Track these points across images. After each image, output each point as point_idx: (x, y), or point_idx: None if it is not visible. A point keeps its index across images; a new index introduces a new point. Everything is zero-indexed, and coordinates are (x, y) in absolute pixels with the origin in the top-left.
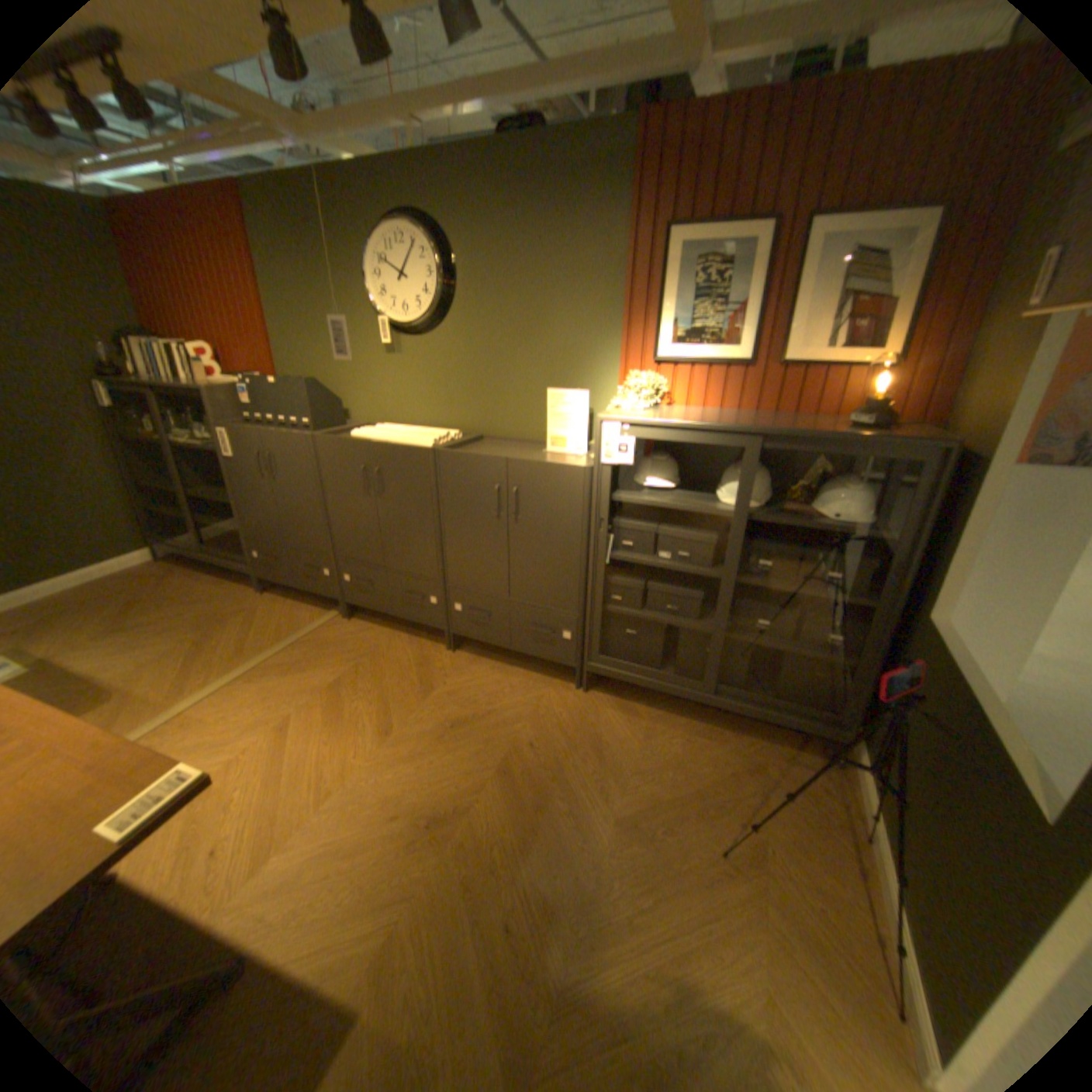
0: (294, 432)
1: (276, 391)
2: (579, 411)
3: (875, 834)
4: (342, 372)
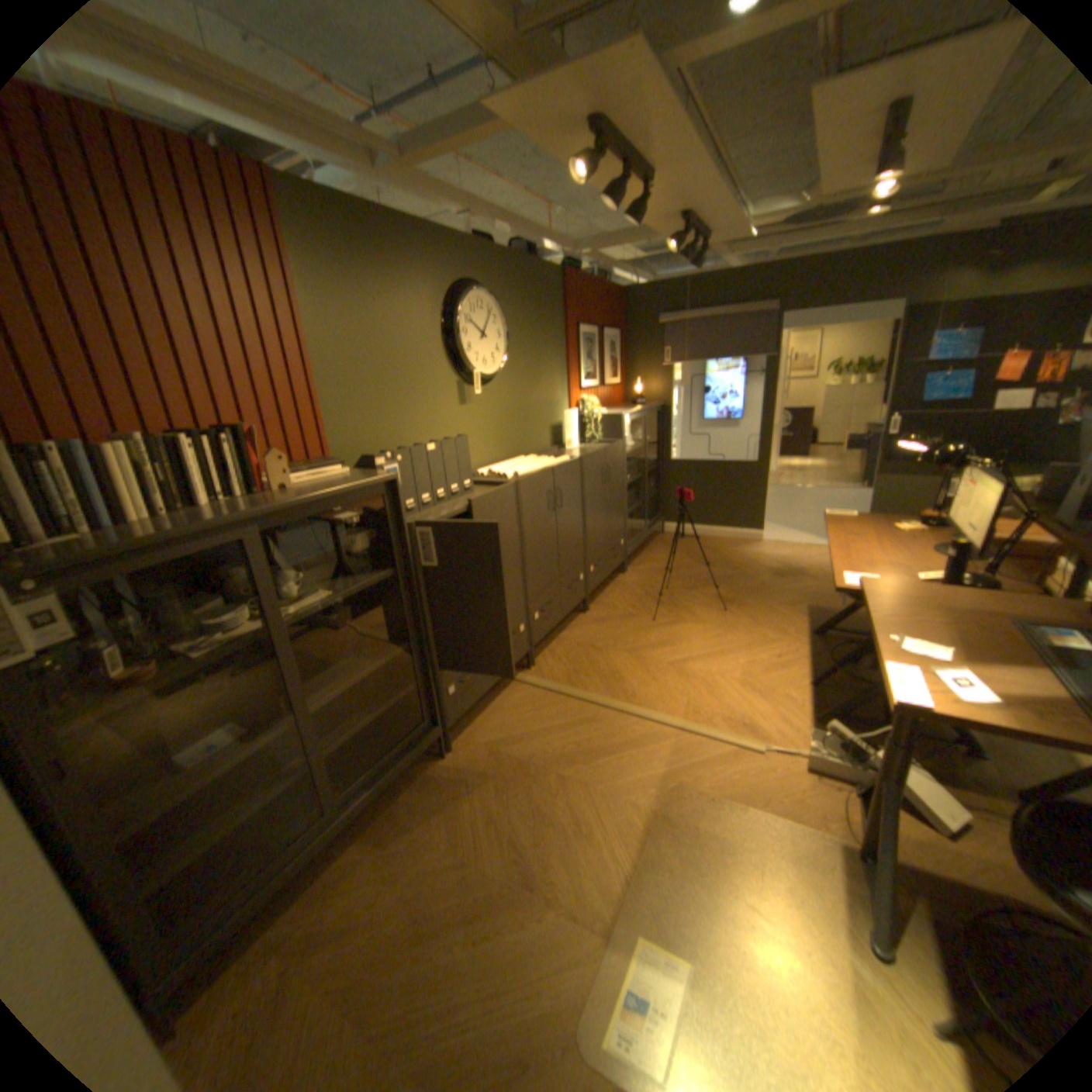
0: (501, 488)
1: (436, 461)
2: (575, 422)
3: (695, 531)
4: (420, 433)
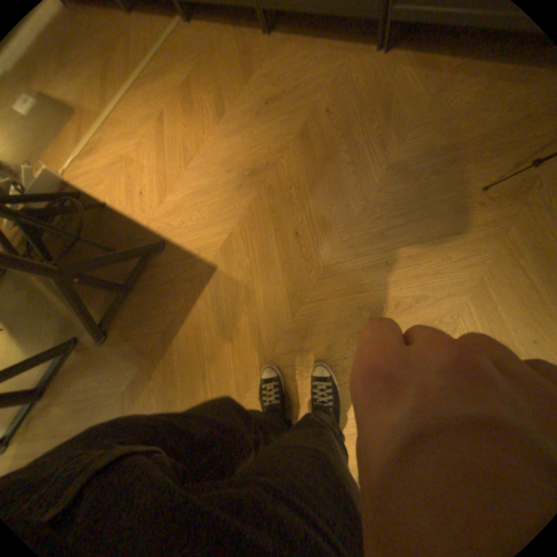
0: None
1: None
2: None
3: None
4: None
